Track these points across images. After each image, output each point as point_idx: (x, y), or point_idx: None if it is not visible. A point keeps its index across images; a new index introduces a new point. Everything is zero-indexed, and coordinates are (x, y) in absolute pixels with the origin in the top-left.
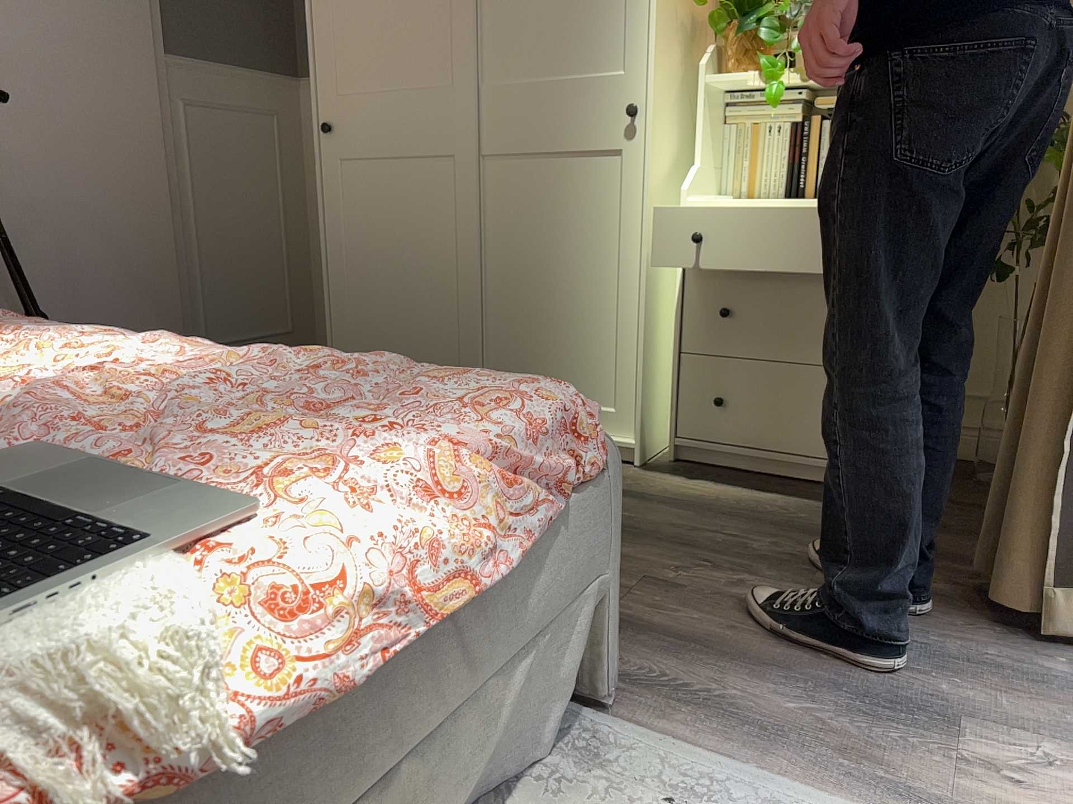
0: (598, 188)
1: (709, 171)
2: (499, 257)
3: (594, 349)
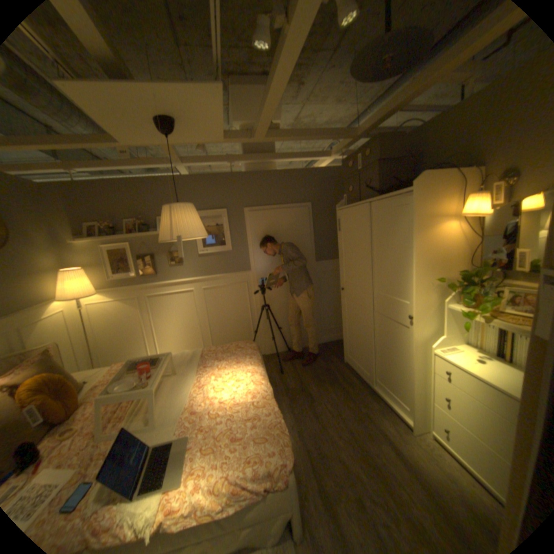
0: (403, 336)
1: (456, 336)
2: (379, 342)
3: (403, 386)
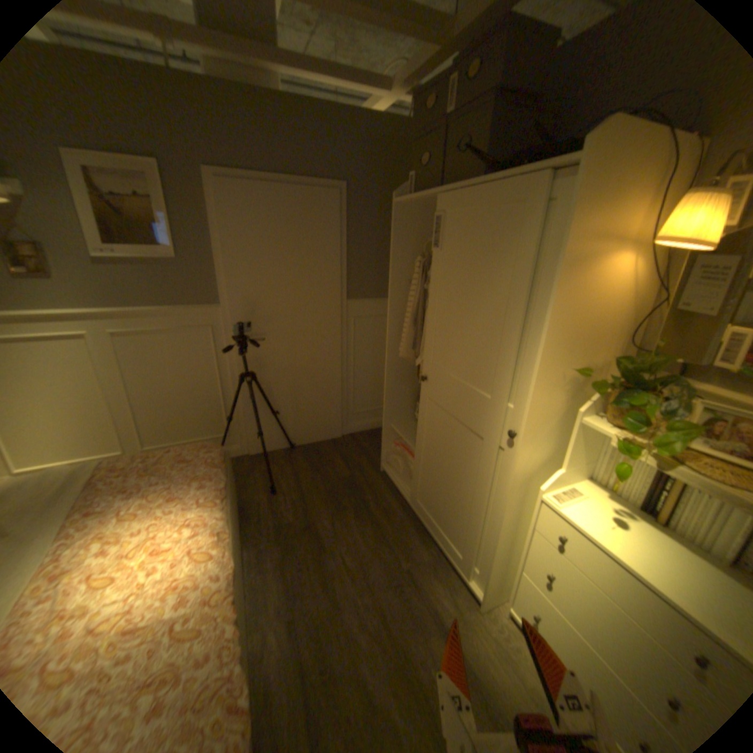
0: (489, 459)
1: (579, 468)
2: (442, 456)
3: (474, 534)
